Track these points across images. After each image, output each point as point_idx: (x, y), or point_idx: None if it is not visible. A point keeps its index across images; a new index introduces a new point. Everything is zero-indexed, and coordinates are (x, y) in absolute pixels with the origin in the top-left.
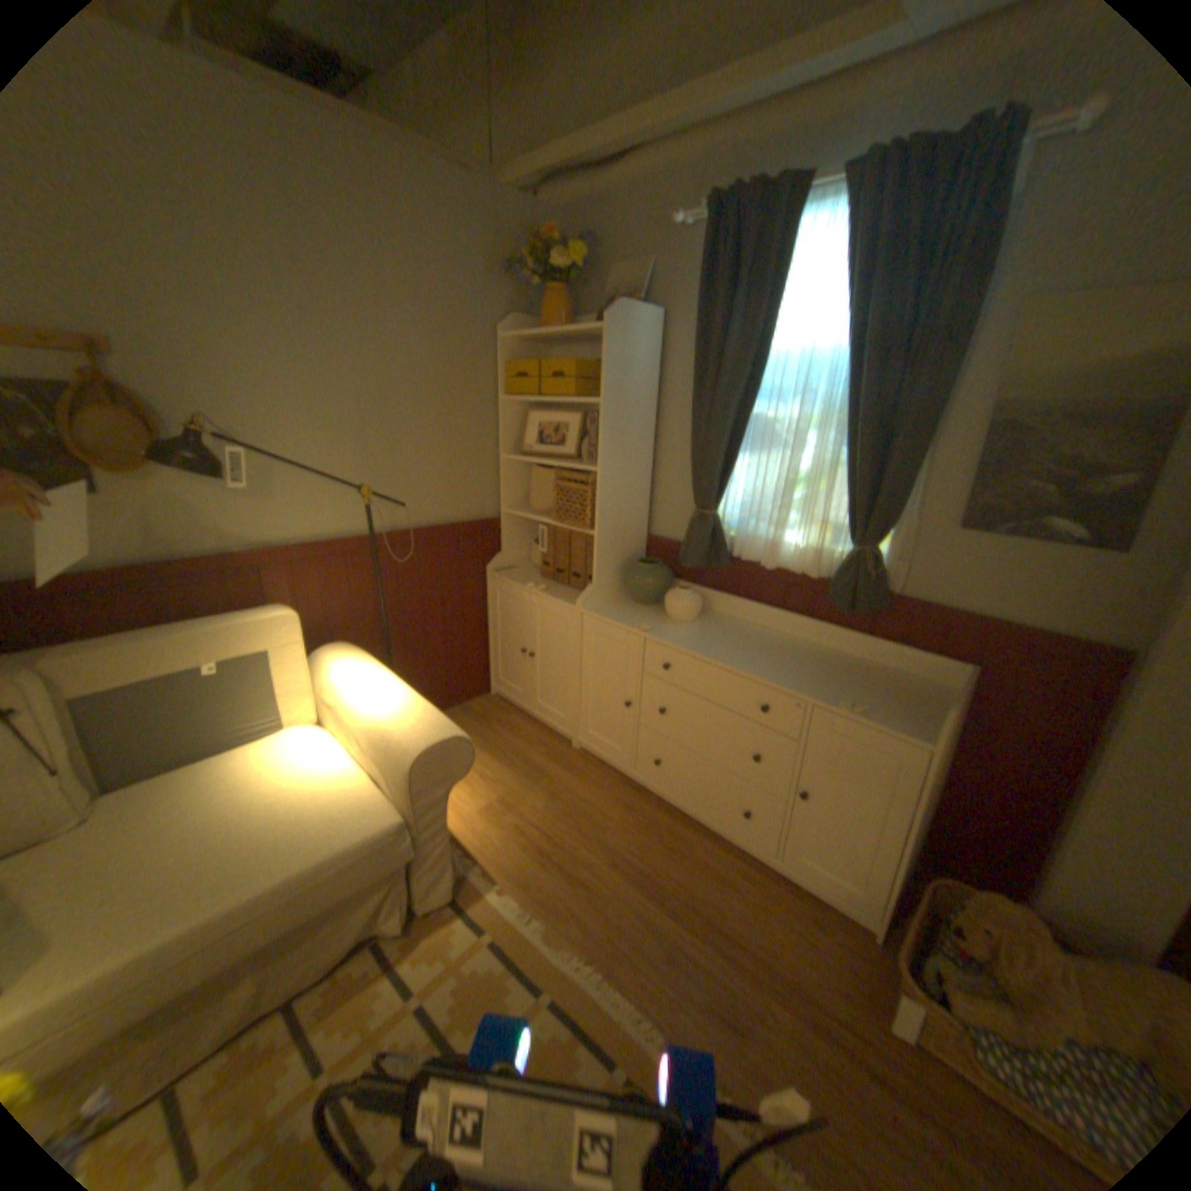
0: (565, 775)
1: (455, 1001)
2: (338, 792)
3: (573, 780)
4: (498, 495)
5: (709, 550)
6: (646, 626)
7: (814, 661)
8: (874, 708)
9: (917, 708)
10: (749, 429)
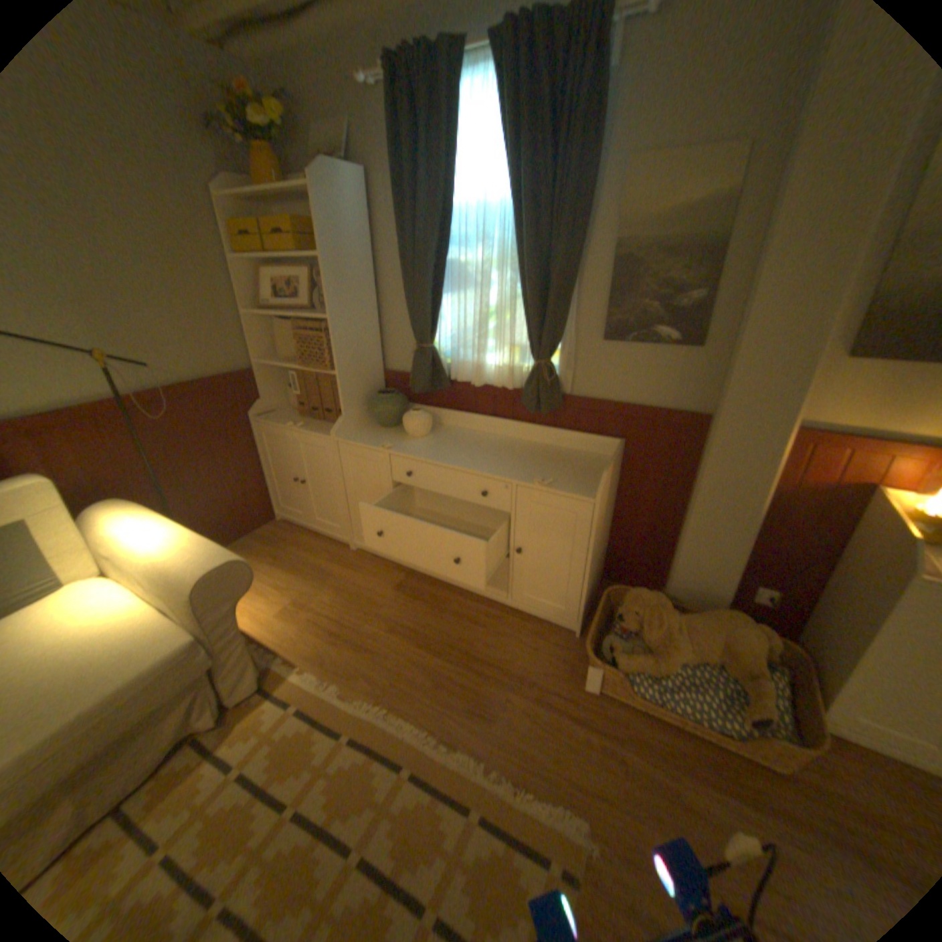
0: (346, 572)
1: (270, 761)
2: (126, 629)
3: (353, 574)
4: (245, 347)
5: (432, 376)
6: (389, 444)
7: (517, 452)
8: (557, 480)
9: (585, 474)
10: (448, 273)
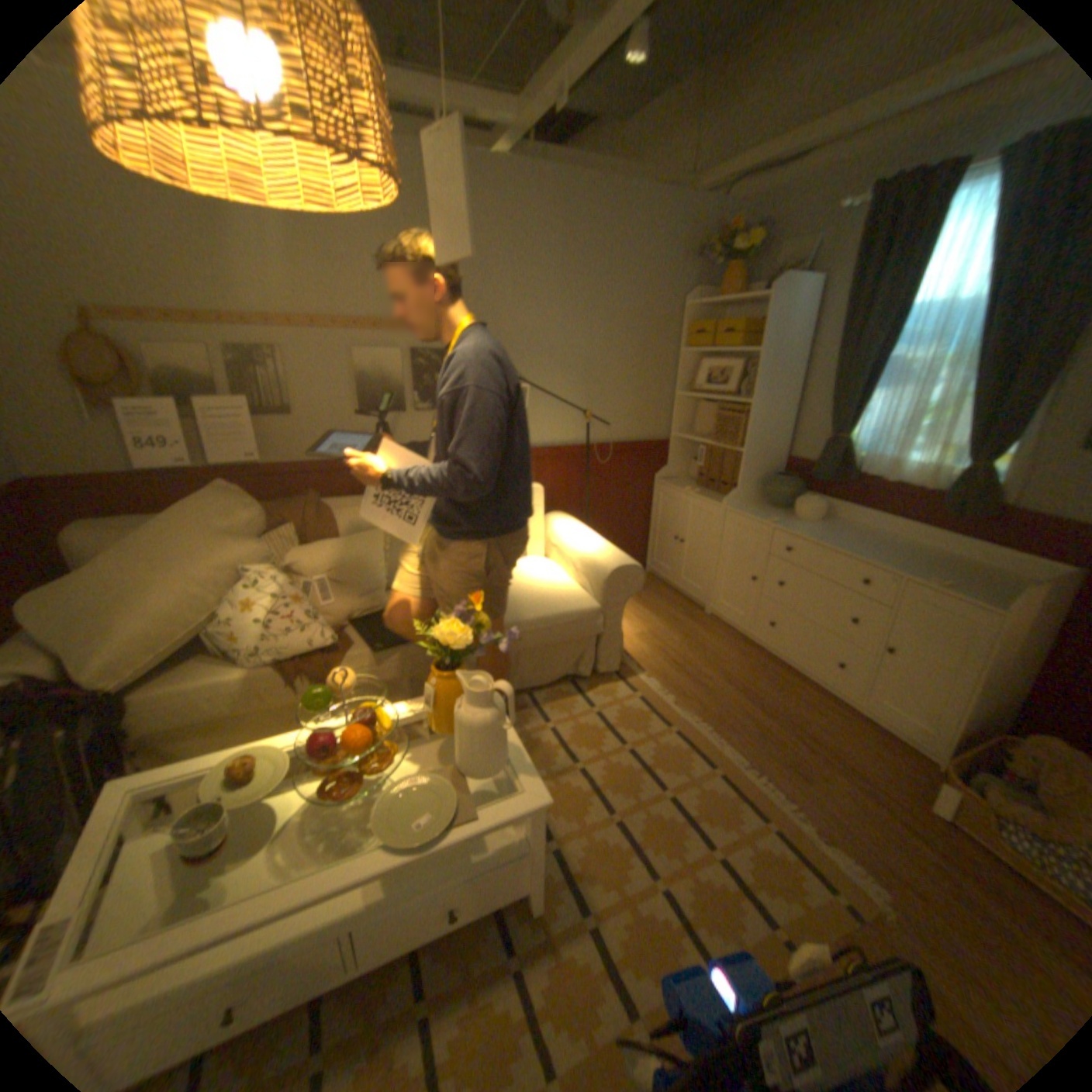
0: (697, 627)
1: (620, 715)
2: (564, 587)
3: (703, 631)
4: (669, 422)
5: (840, 466)
6: (776, 519)
7: (921, 555)
8: (962, 587)
9: (1006, 592)
10: (888, 368)
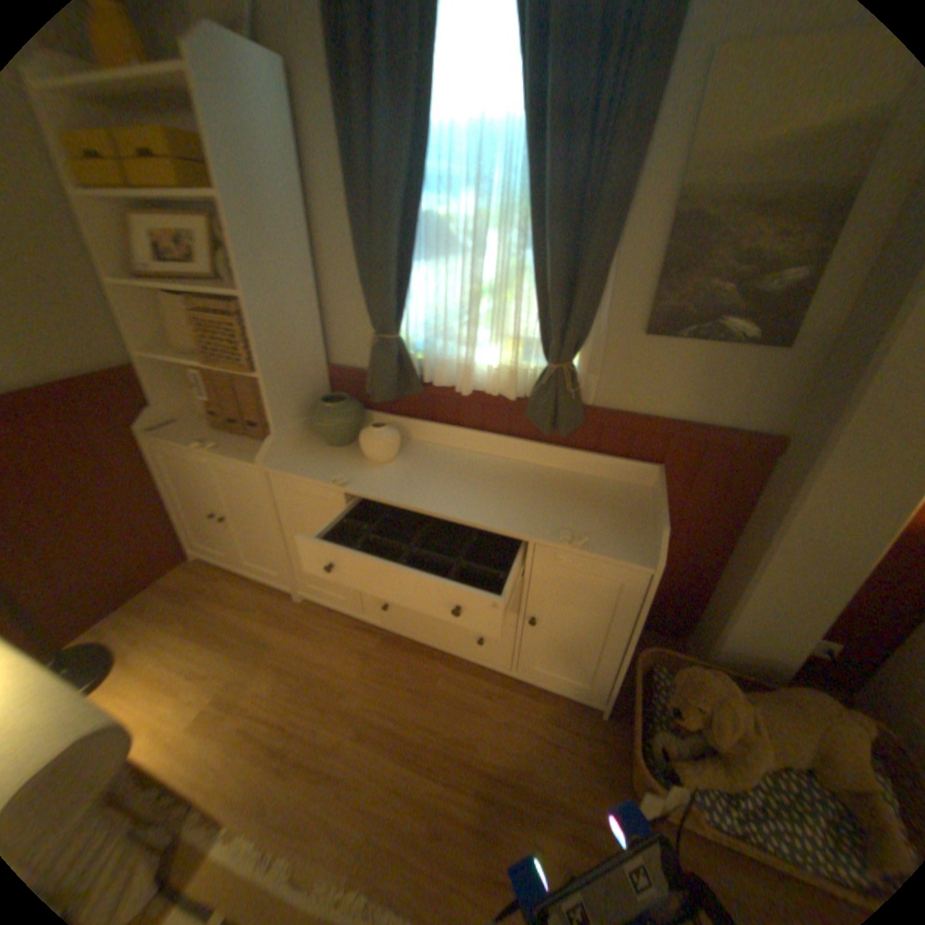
0: (289, 639)
1: None
2: None
3: (299, 642)
4: (116, 332)
5: (398, 377)
6: (343, 477)
7: (521, 483)
8: (590, 532)
9: (623, 520)
10: (420, 230)
